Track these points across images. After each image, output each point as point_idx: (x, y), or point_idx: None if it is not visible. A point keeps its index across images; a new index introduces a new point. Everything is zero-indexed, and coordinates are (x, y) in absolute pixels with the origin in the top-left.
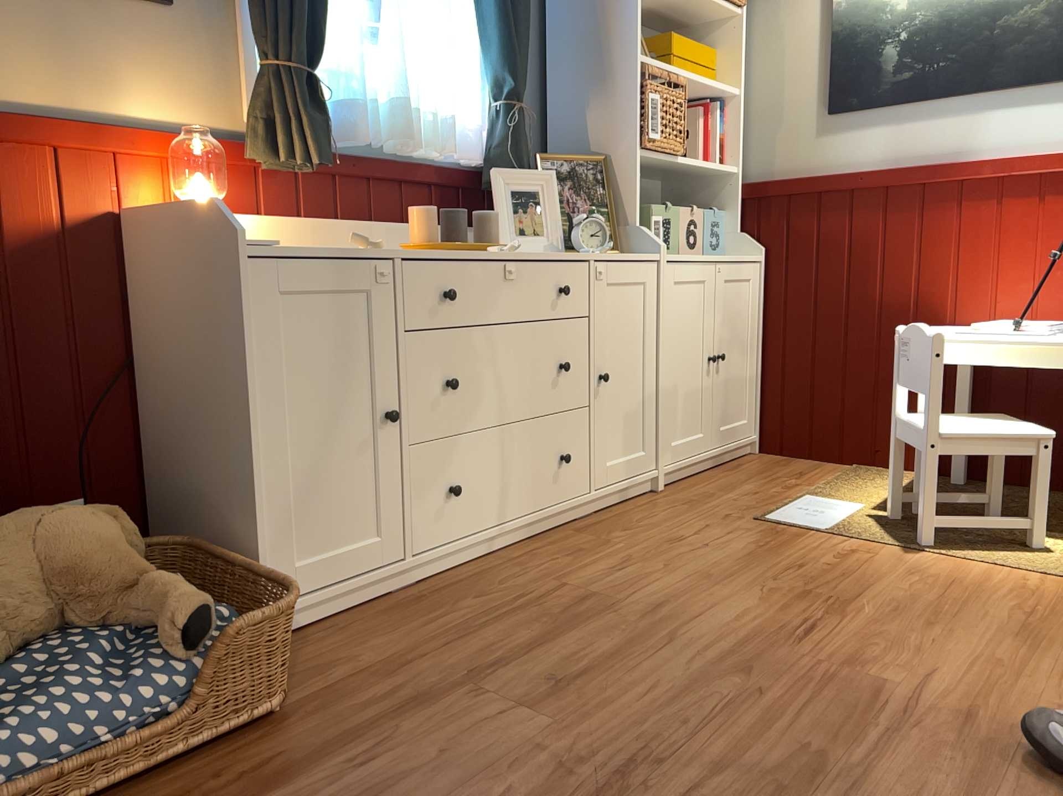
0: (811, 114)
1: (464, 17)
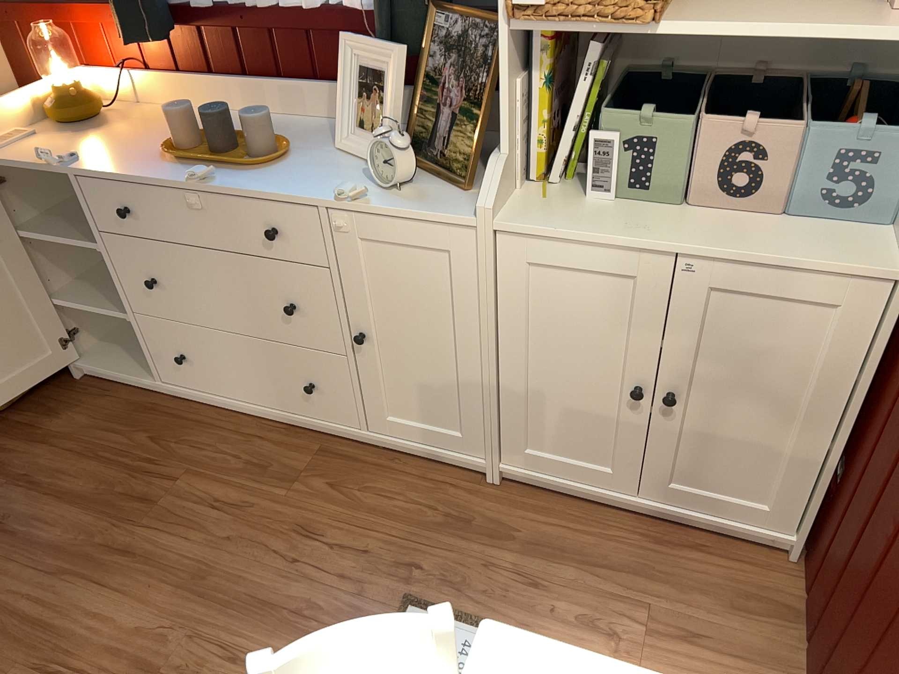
0: None
1: None
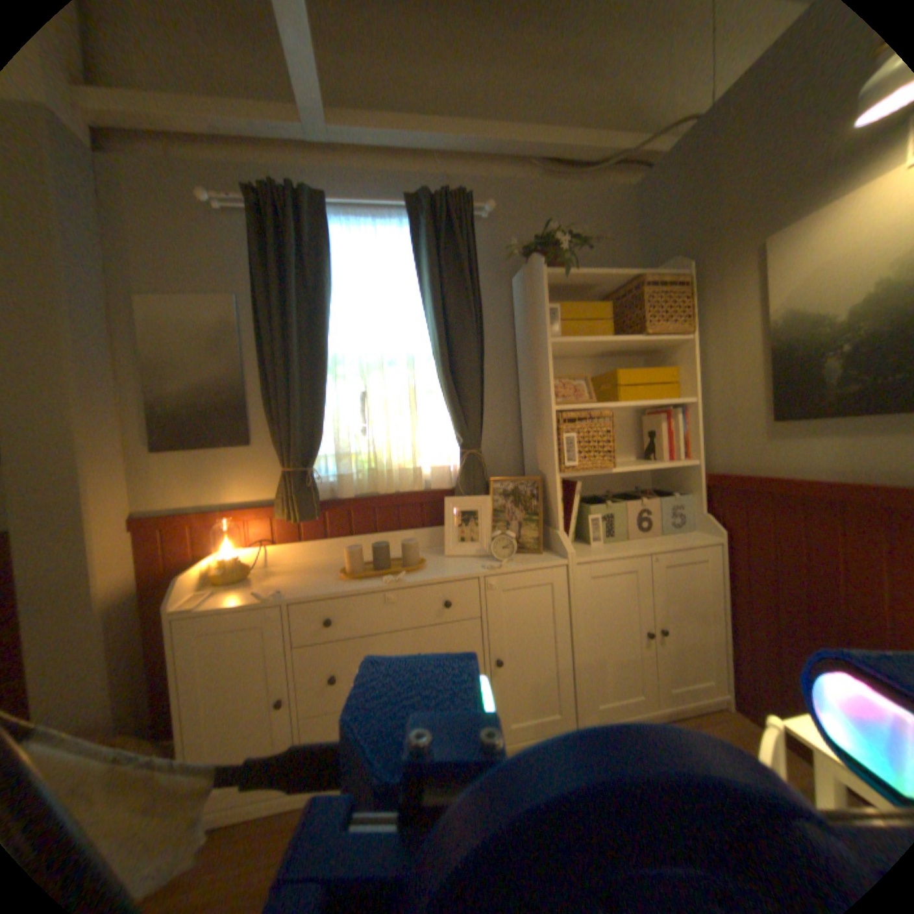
0: (762, 418)
1: (438, 400)
